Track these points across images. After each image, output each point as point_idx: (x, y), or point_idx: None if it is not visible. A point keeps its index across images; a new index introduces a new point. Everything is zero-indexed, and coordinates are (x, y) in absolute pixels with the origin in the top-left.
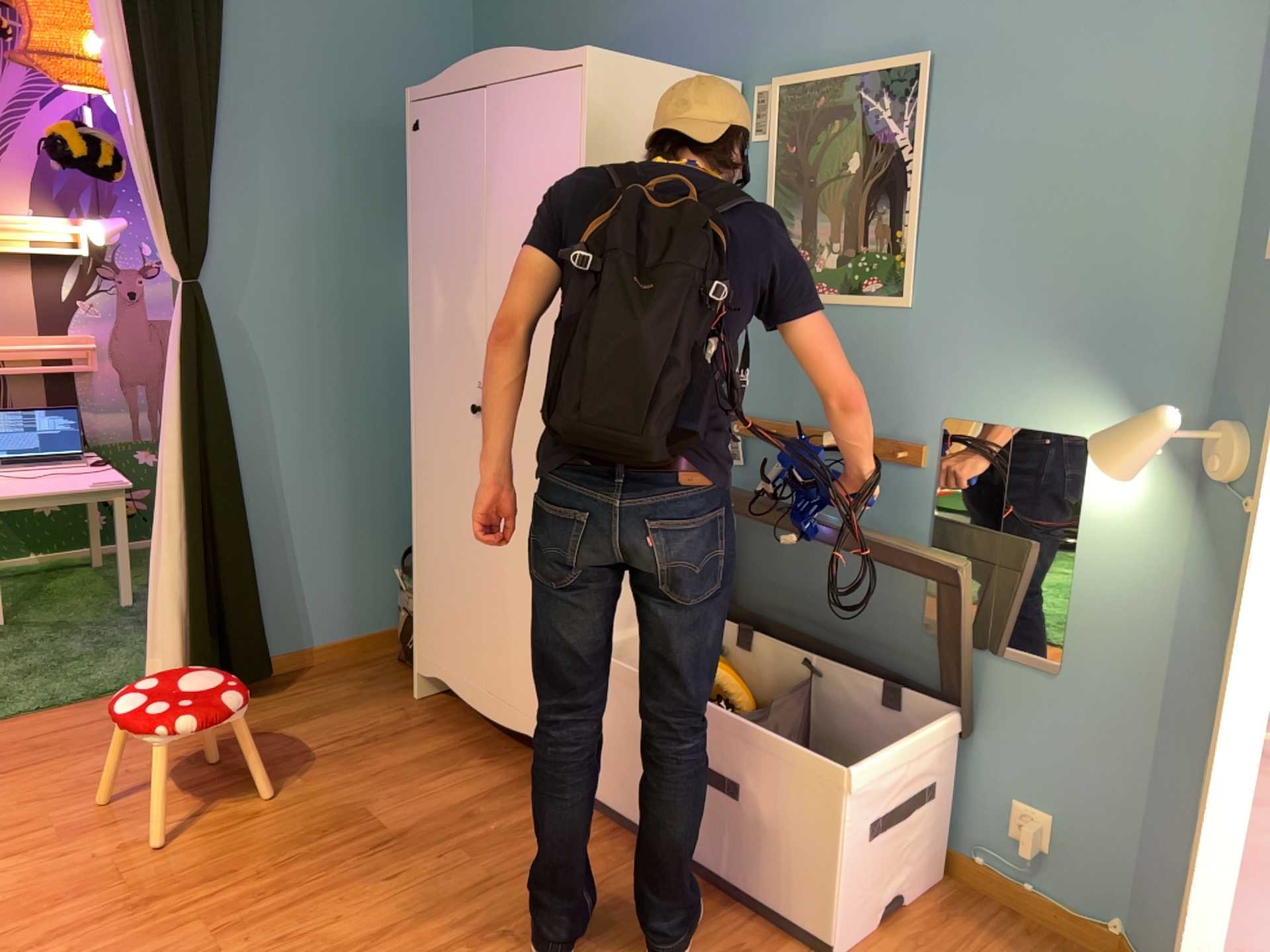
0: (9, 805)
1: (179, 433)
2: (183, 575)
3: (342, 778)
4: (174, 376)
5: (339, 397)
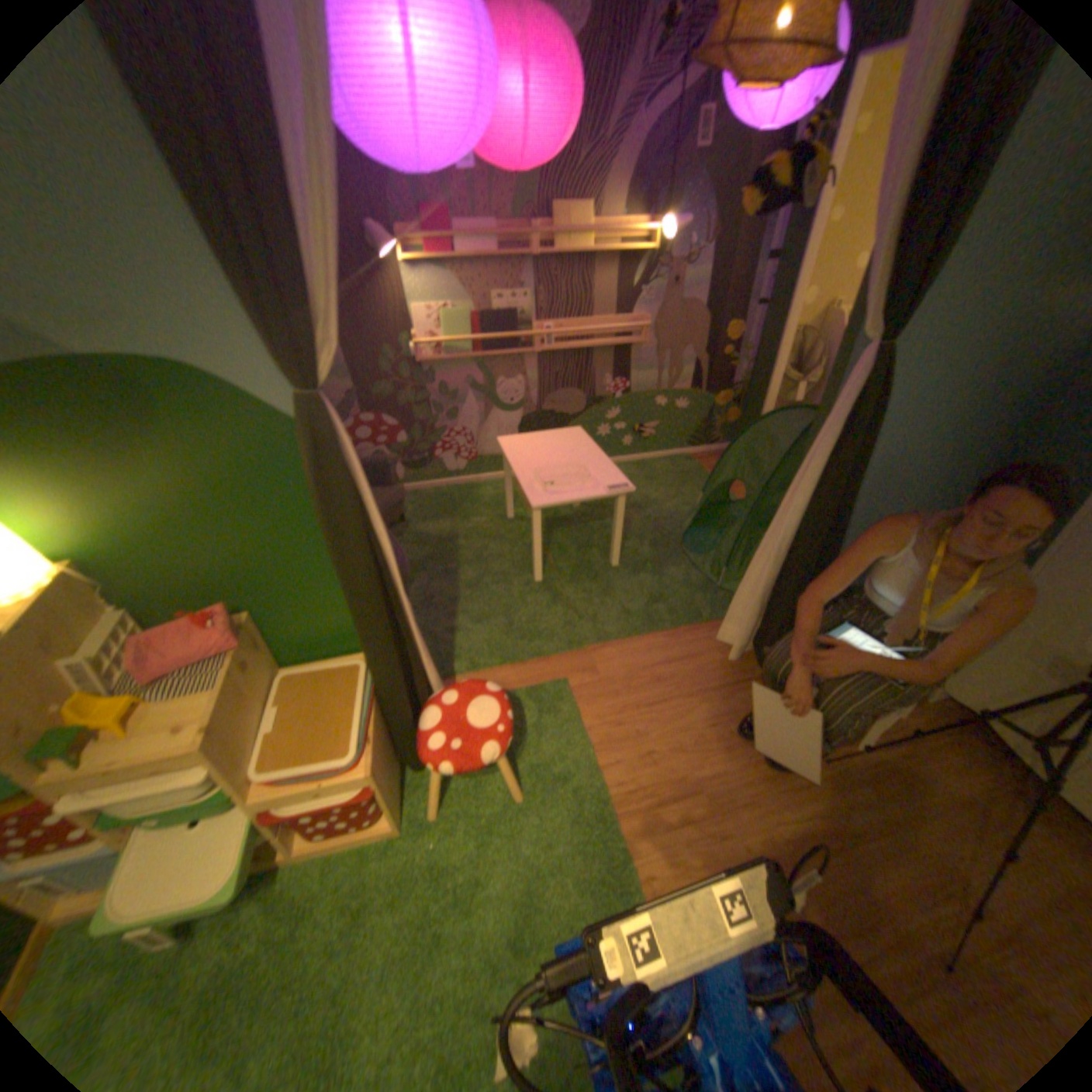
0: (666, 753)
1: (822, 492)
2: (773, 585)
3: (914, 809)
4: (833, 440)
5: (935, 438)
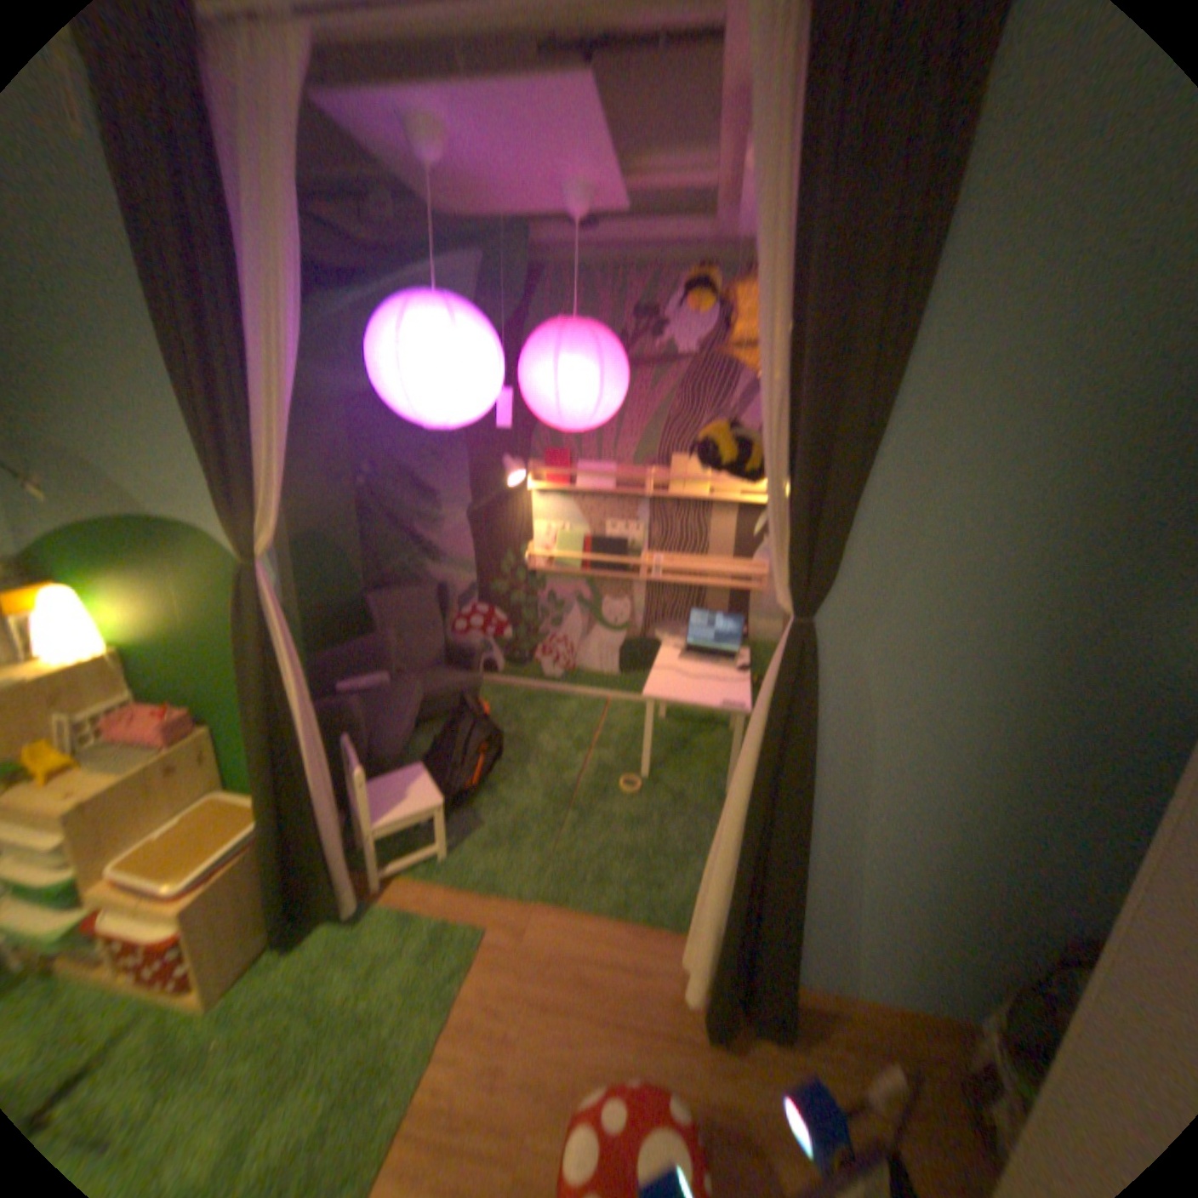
0: (516, 1088)
1: (752, 785)
2: (731, 906)
3: None
4: (761, 721)
5: (978, 766)
